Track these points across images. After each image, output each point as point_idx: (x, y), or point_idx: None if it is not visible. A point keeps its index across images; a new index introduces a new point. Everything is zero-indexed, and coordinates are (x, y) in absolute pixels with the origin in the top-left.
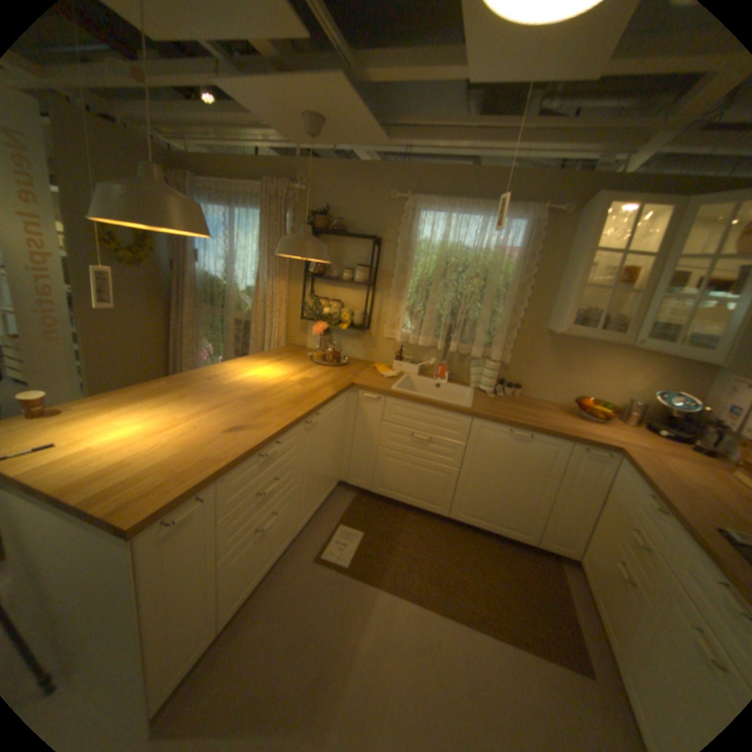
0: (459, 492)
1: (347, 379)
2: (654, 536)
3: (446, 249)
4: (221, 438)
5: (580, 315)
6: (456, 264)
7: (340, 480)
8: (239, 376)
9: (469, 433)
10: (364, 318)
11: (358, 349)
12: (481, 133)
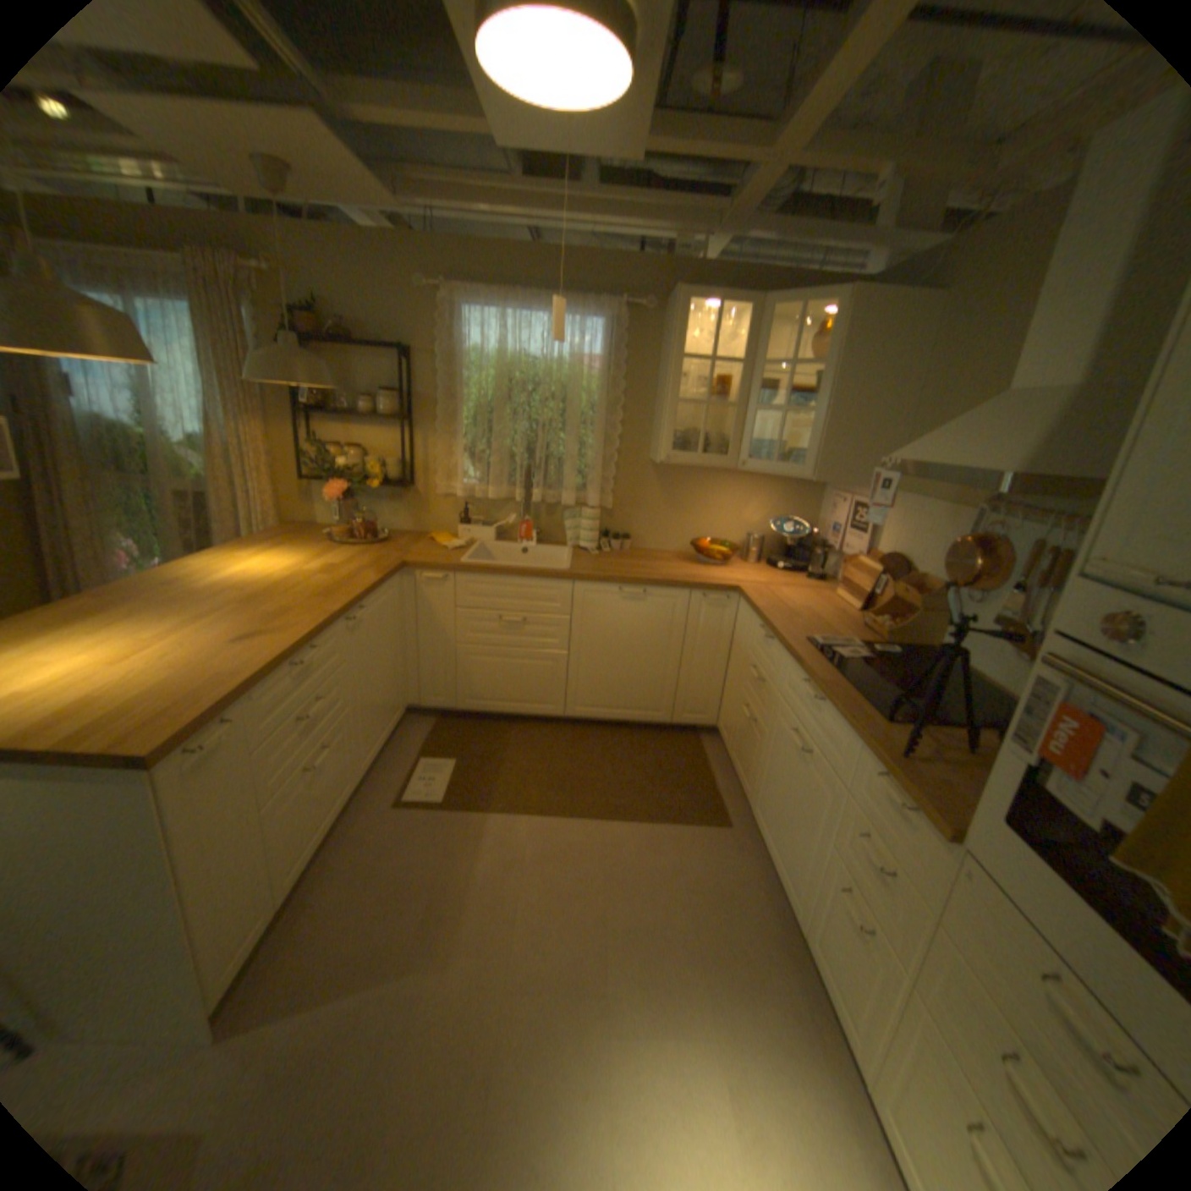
0: (572, 680)
1: (395, 558)
2: (765, 666)
3: (507, 360)
4: (230, 650)
5: (678, 438)
6: (523, 382)
7: (410, 704)
8: (220, 575)
9: (572, 602)
10: (404, 468)
11: (403, 516)
12: (528, 197)
